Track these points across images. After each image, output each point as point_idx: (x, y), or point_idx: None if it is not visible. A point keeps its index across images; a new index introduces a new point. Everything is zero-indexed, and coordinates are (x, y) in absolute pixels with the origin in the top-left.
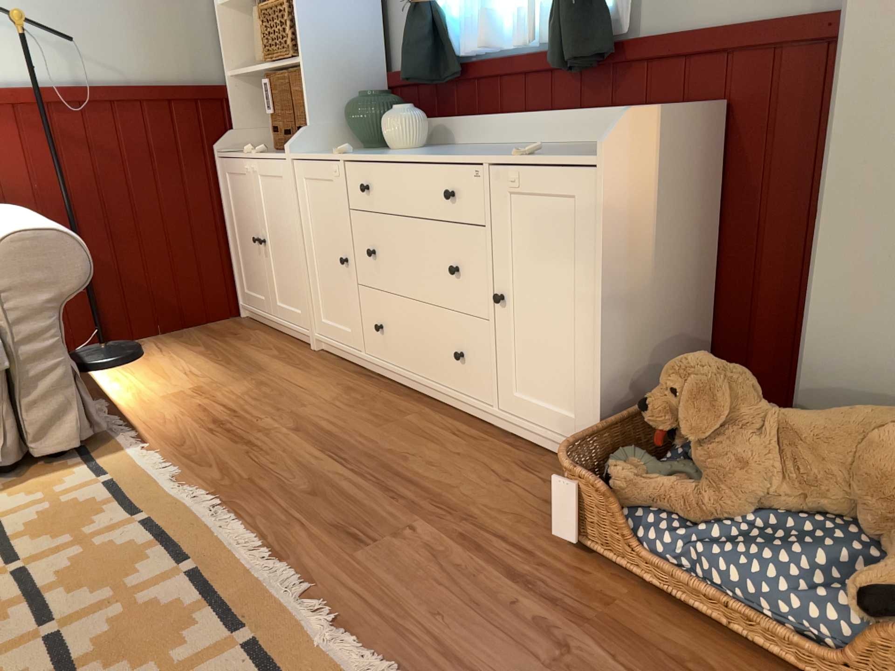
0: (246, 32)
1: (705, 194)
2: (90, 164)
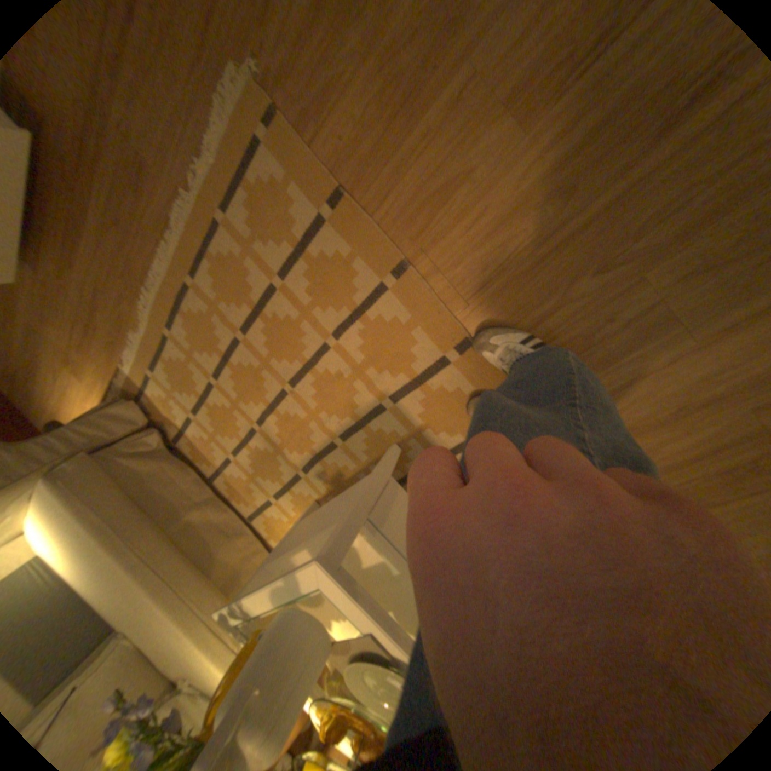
0: None
1: None
2: None
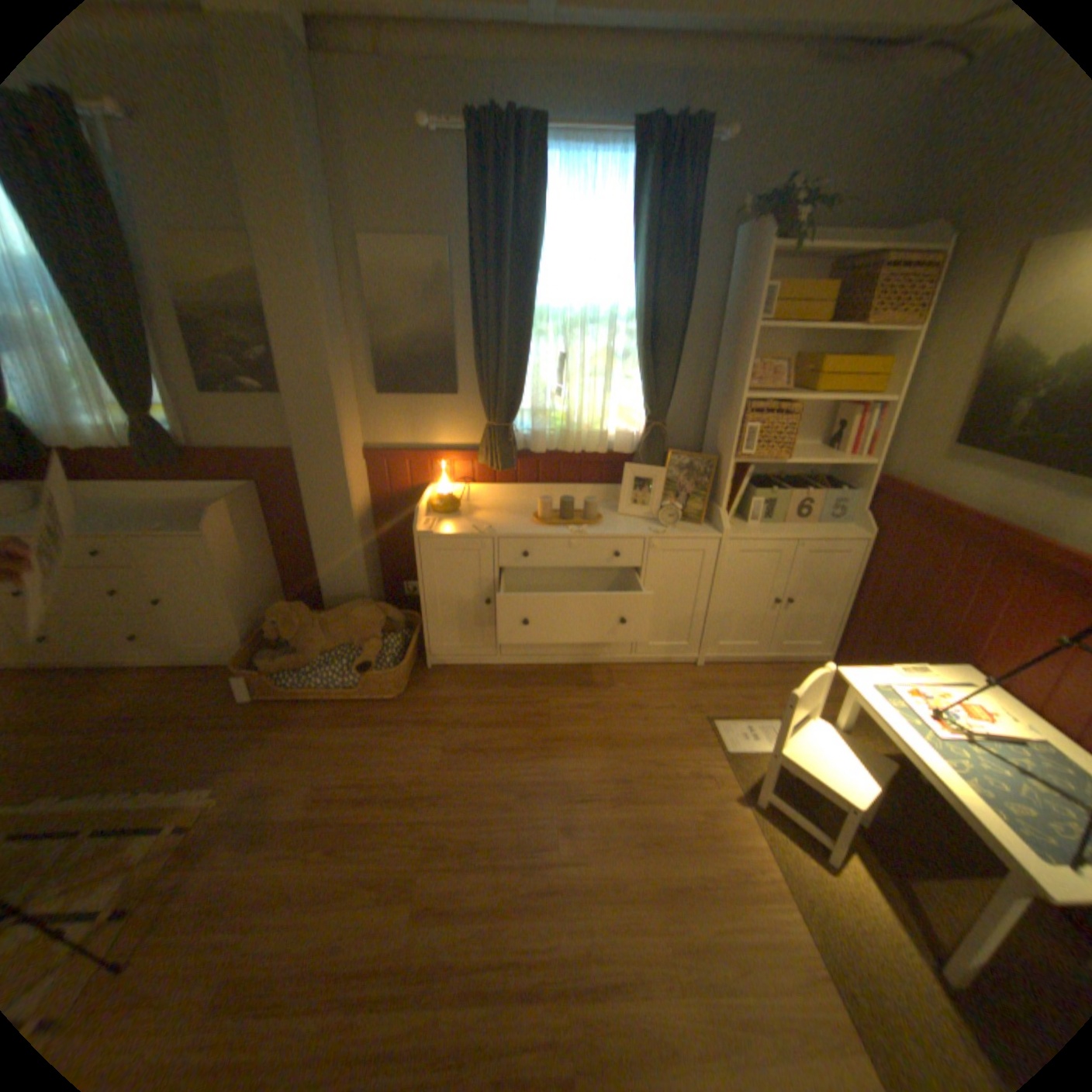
0: None
1: (258, 523)
2: None
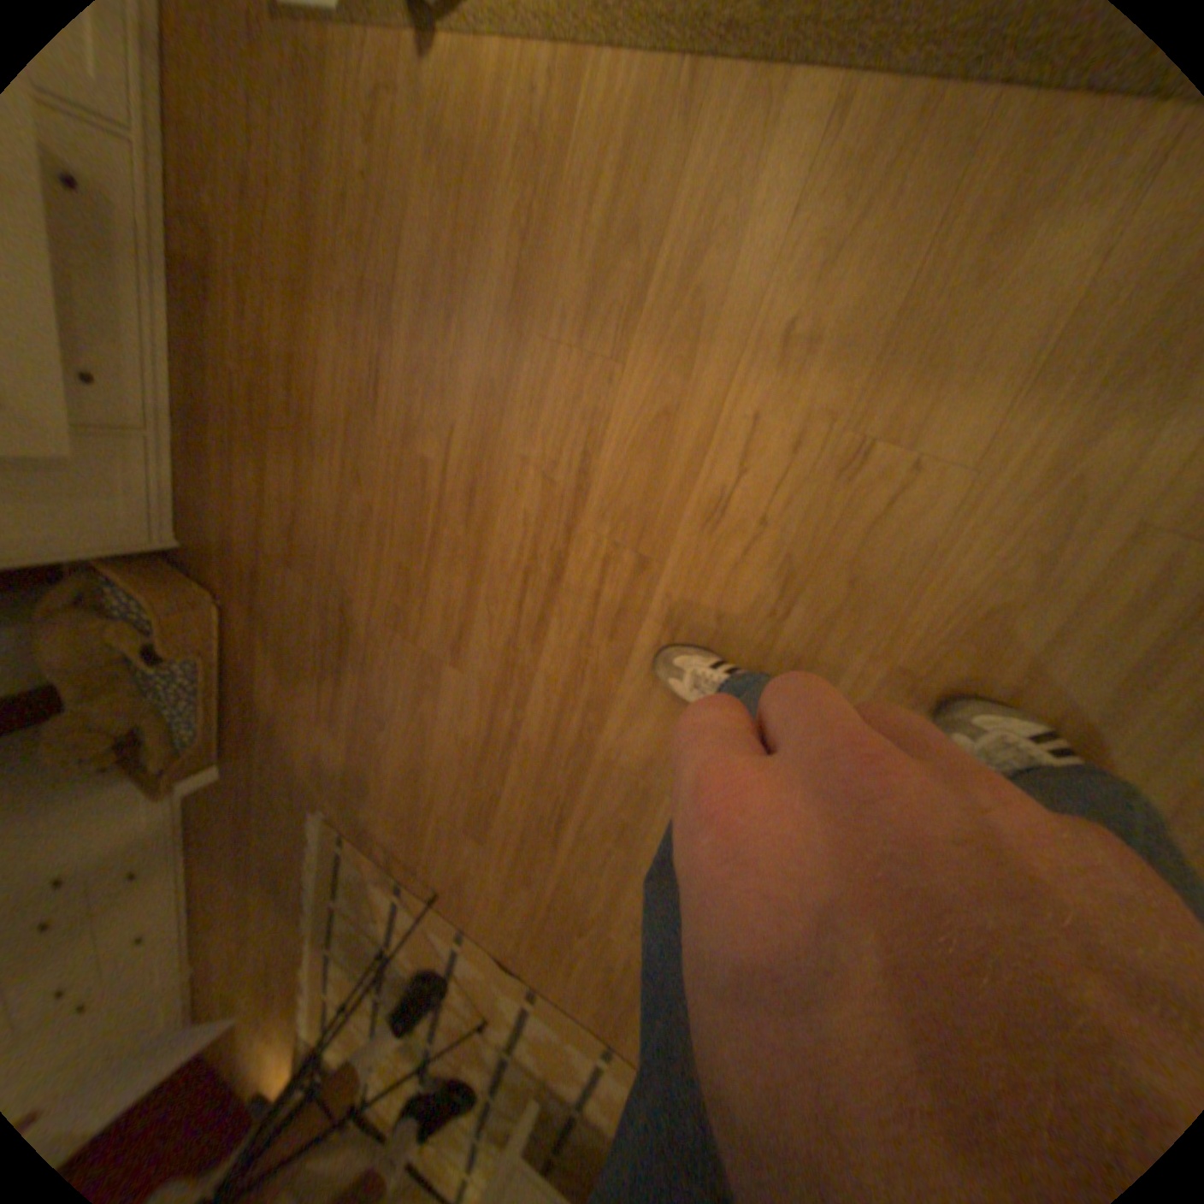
0: None
1: None
2: None
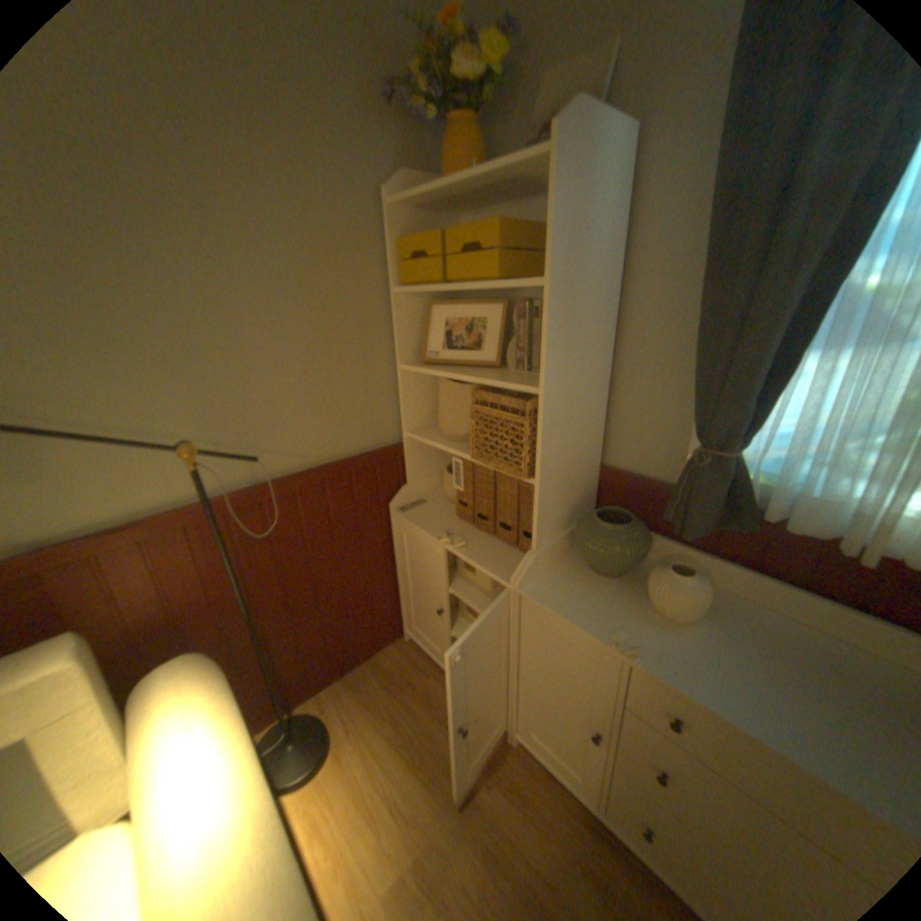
0: (425, 387)
1: None
2: (269, 557)
